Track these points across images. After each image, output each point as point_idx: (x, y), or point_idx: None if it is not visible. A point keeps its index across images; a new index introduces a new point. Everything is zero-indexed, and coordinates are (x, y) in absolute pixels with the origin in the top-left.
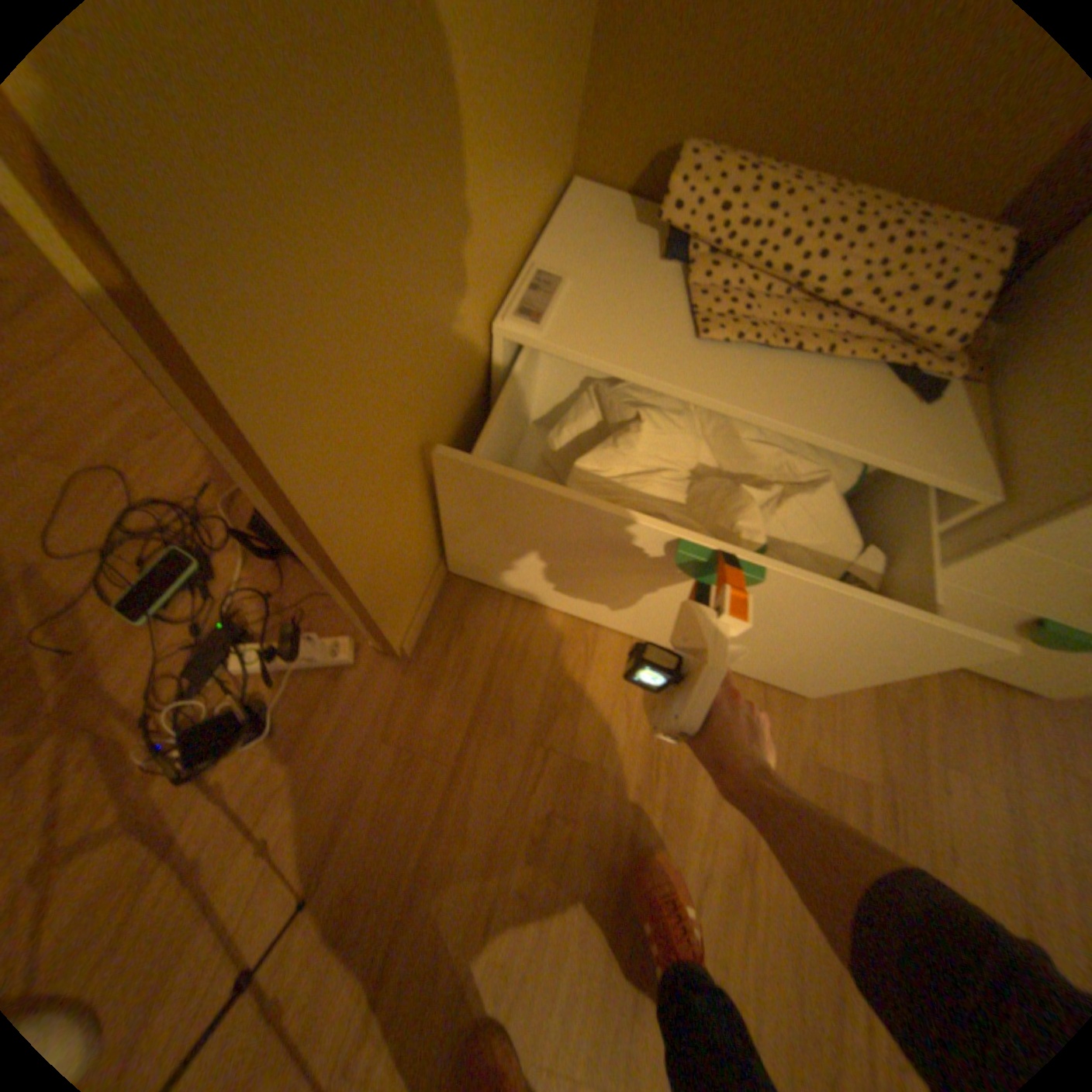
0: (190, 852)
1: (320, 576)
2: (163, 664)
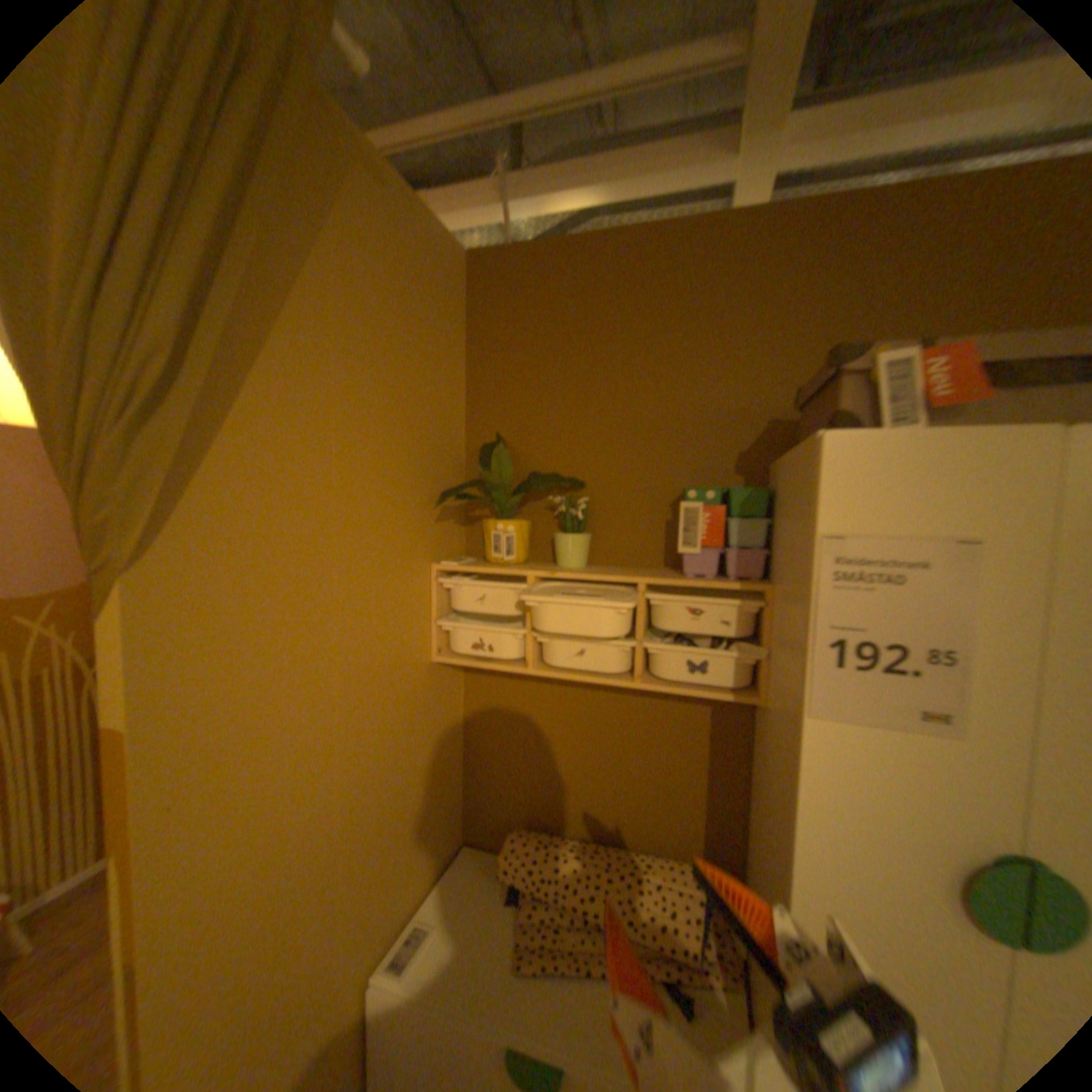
0: None
1: None
2: None
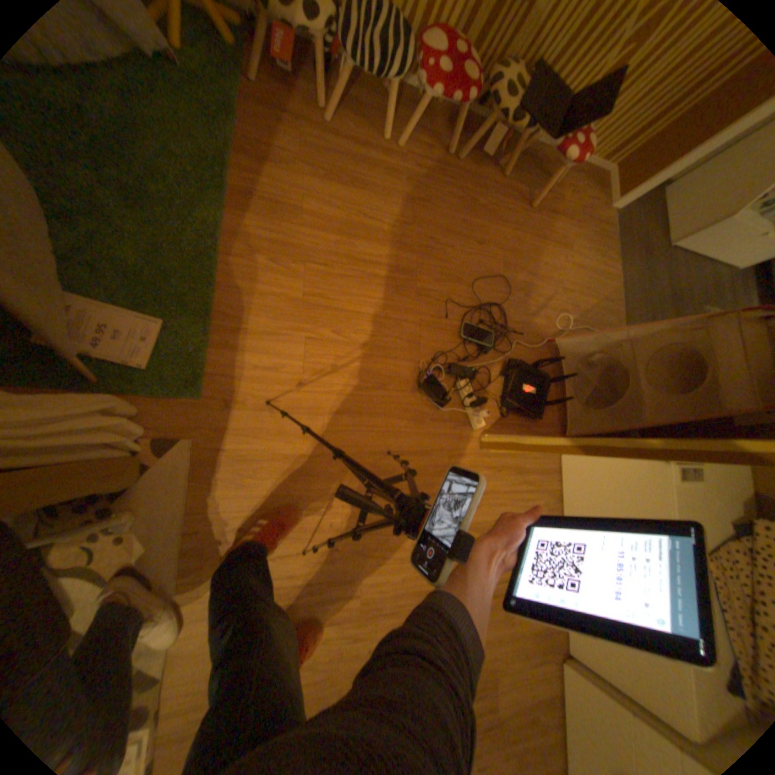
0: (394, 402)
1: (559, 442)
2: (450, 354)
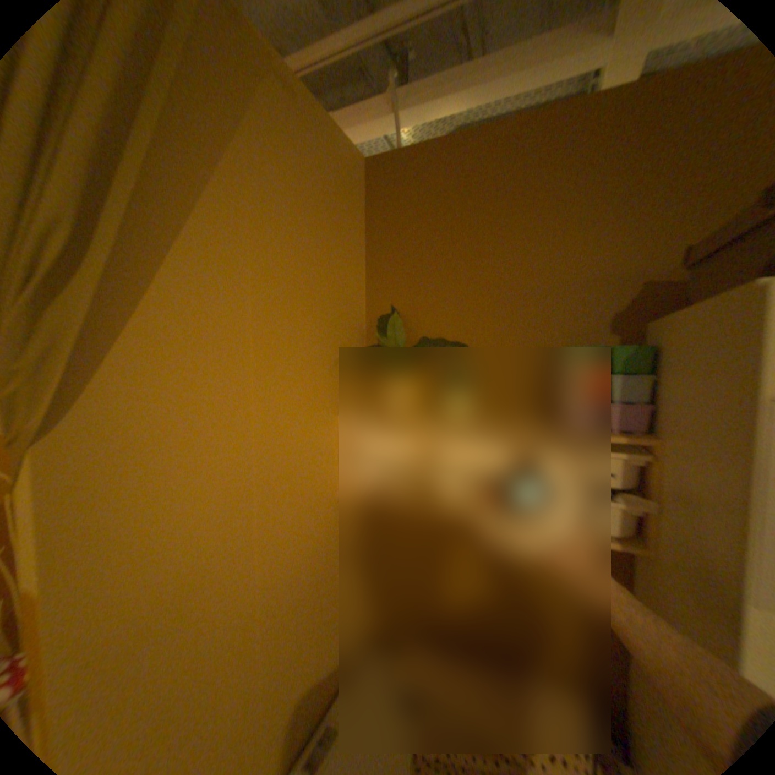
0: None
1: None
2: None
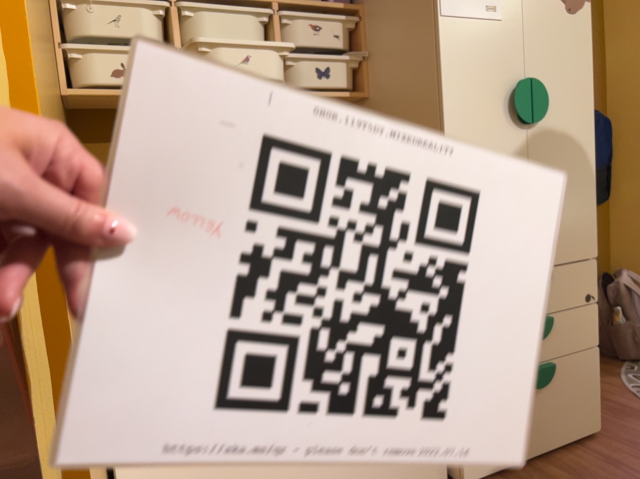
0: None
1: None
2: None
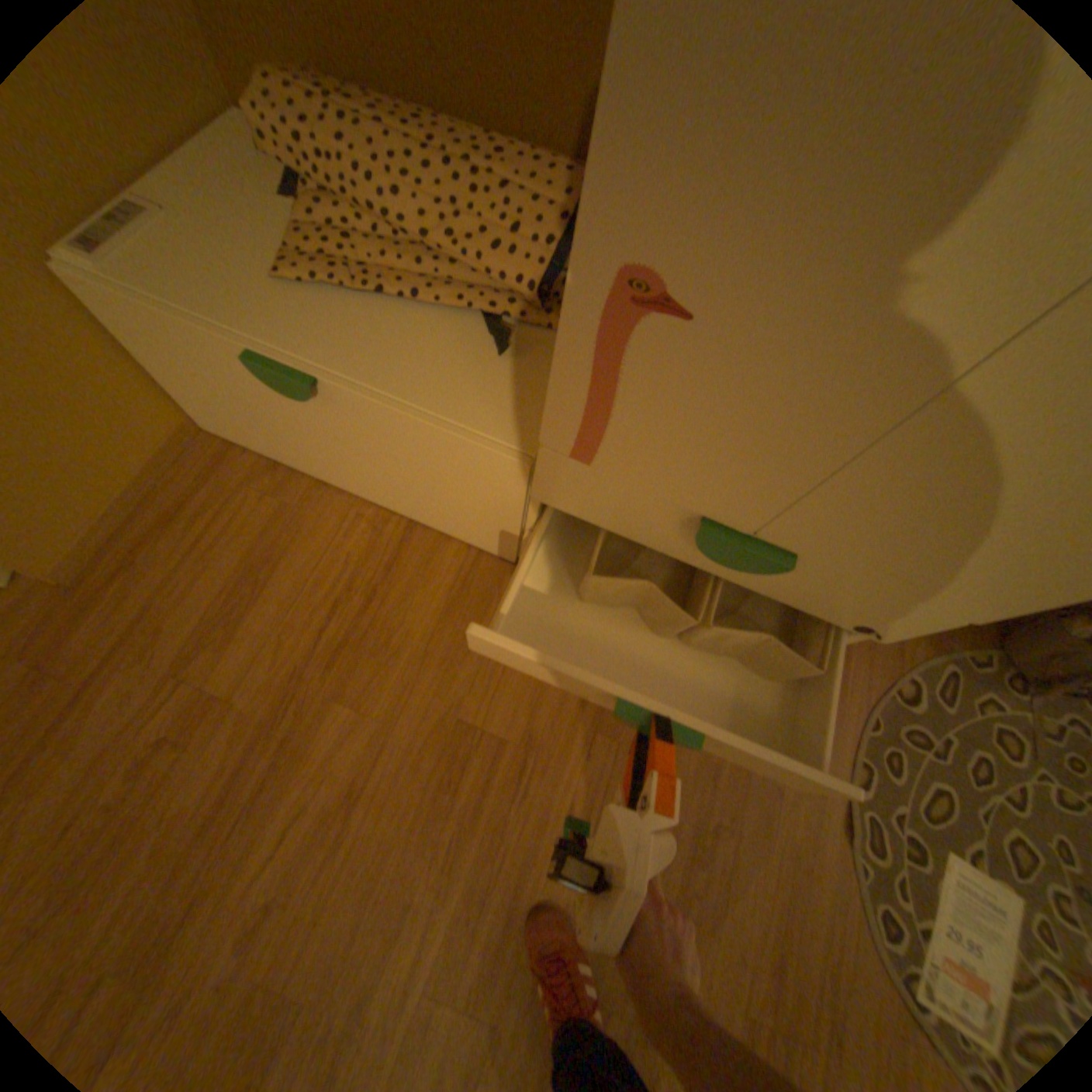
0: None
1: None
2: None
